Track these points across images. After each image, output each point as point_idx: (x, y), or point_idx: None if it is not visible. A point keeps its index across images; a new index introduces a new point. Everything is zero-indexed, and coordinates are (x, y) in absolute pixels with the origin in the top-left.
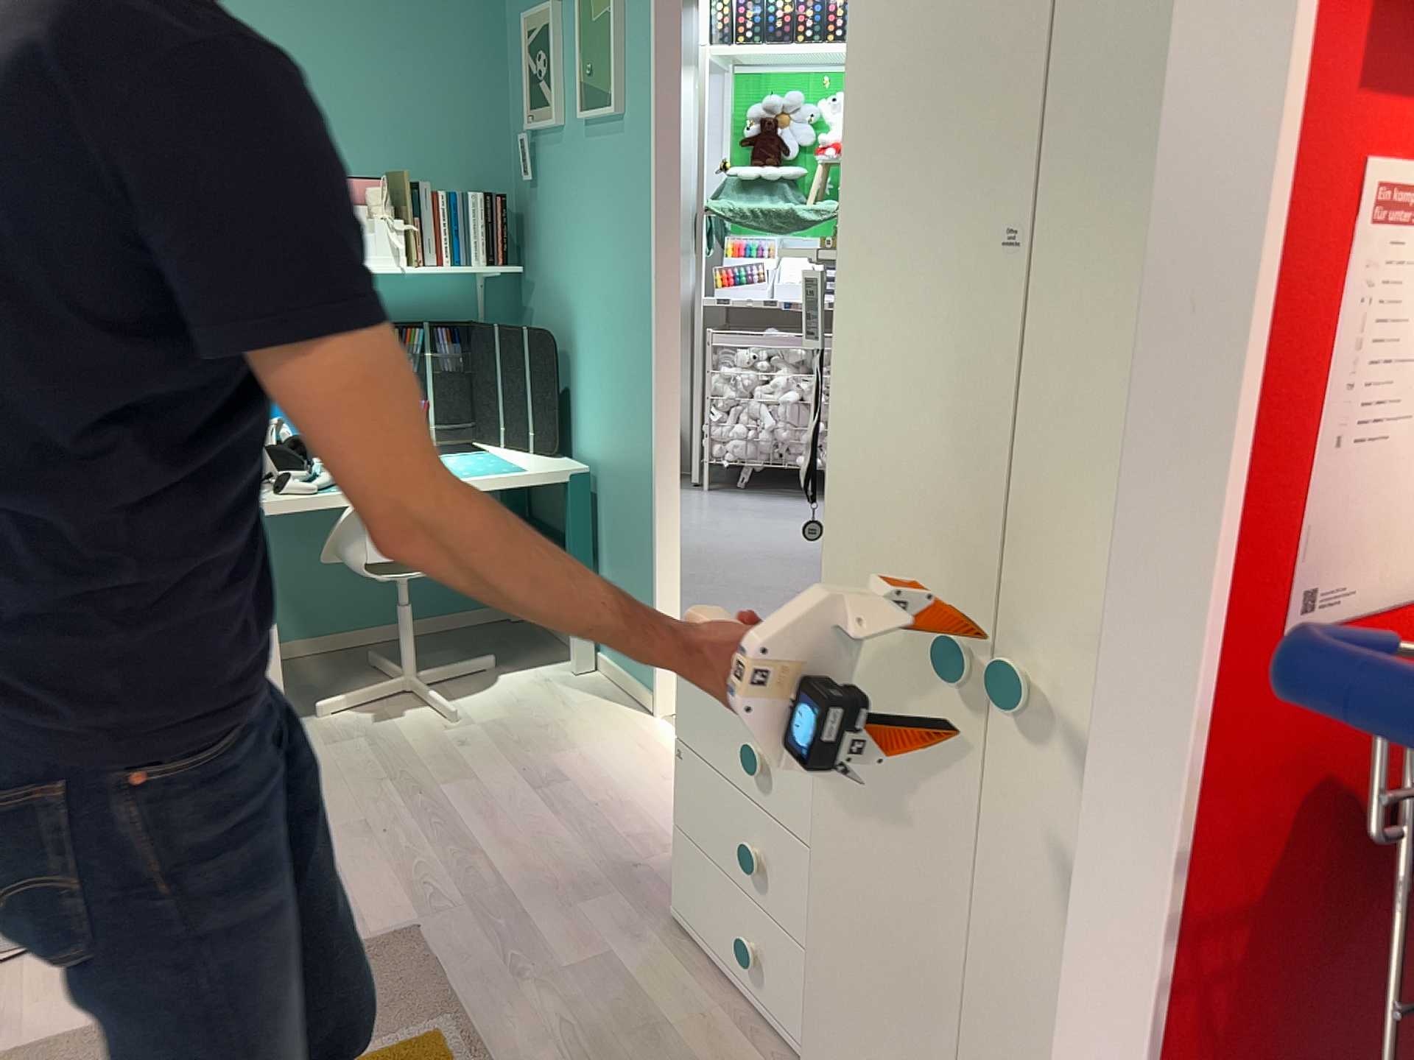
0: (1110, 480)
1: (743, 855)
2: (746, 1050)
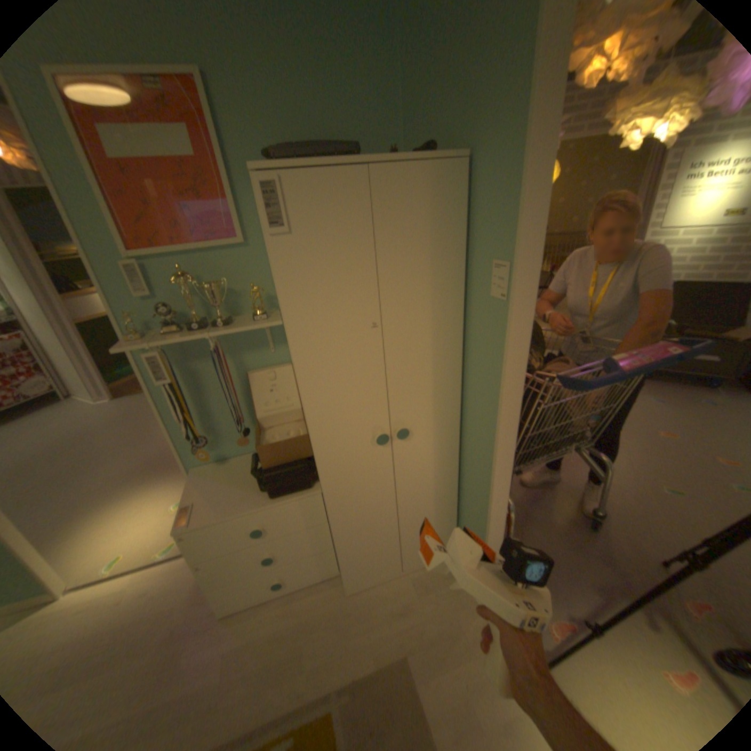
0: (417, 376)
1: (263, 562)
2: (298, 604)
